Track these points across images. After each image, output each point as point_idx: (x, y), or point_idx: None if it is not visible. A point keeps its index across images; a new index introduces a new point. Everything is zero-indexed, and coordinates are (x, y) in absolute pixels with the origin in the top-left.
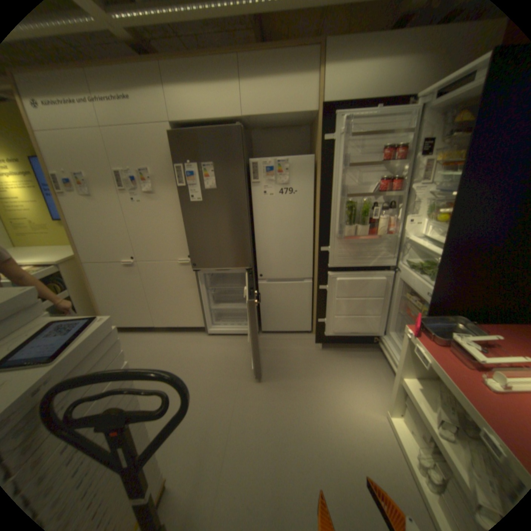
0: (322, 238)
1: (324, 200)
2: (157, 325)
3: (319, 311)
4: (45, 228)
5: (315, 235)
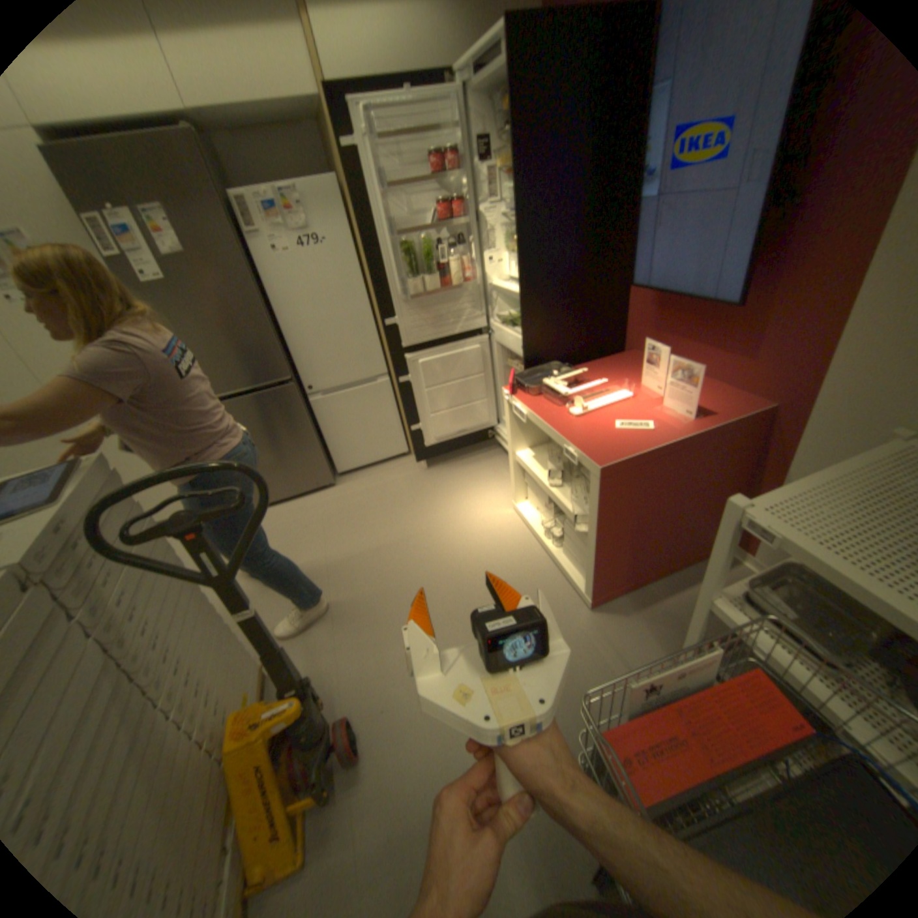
0: (383, 306)
1: (368, 246)
2: None
3: (409, 416)
4: None
5: (373, 307)
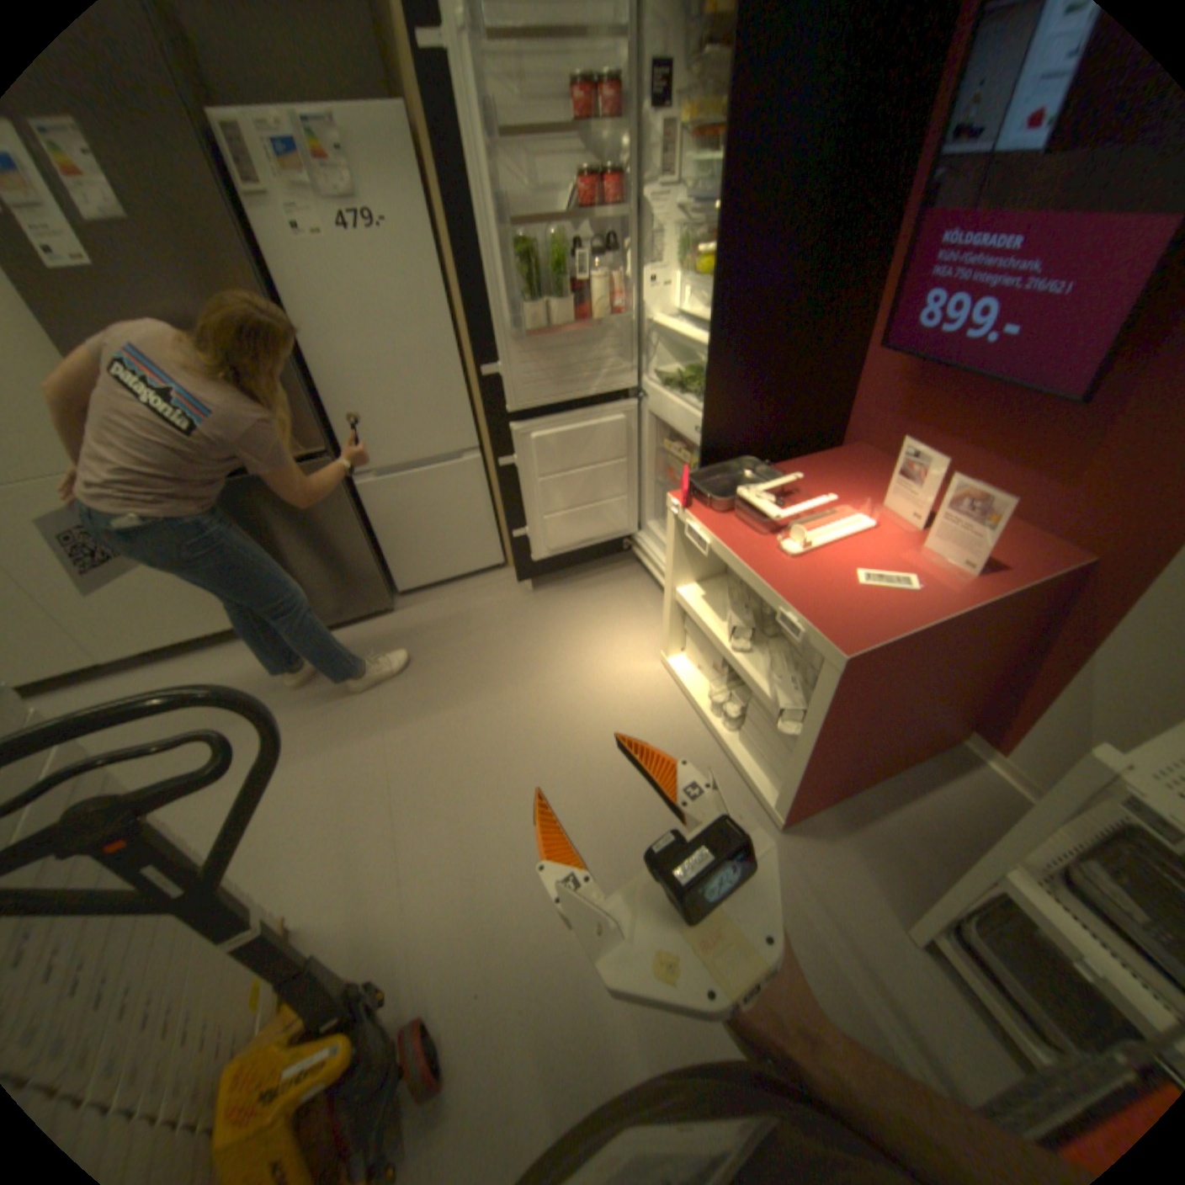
0: (480, 343)
1: (461, 239)
2: (107, 658)
3: (511, 516)
4: None
5: (461, 341)
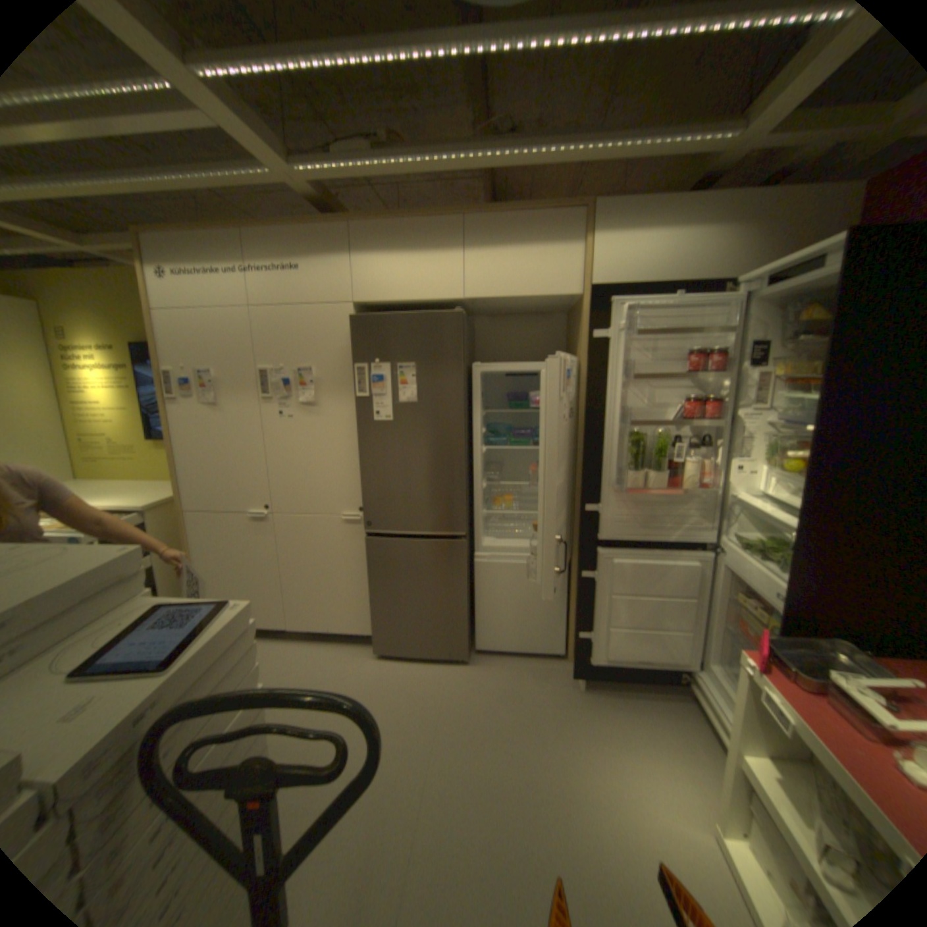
0: (589, 489)
1: (592, 428)
2: (292, 628)
3: (582, 619)
4: (130, 451)
5: (575, 484)
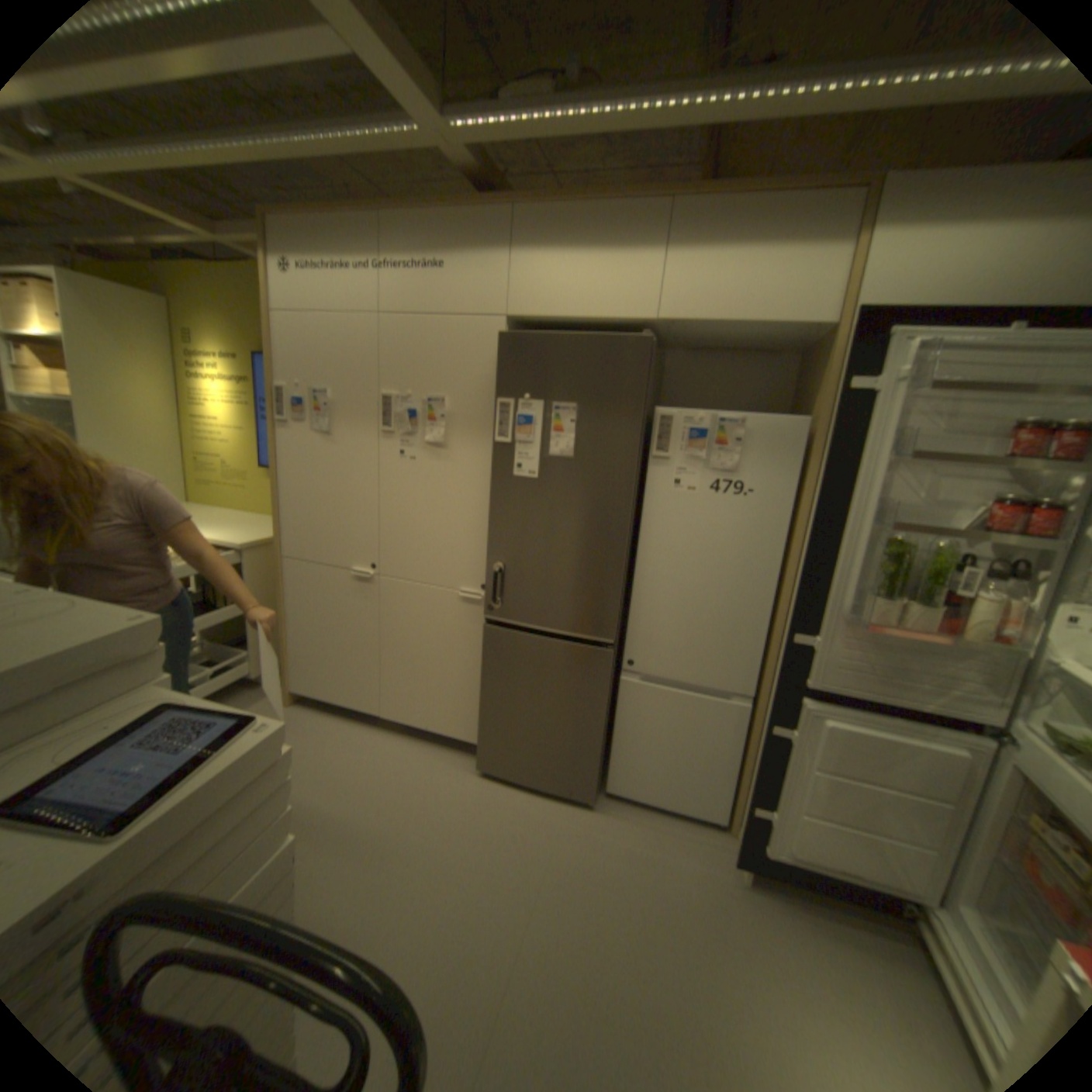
0: (804, 613)
1: (825, 524)
2: (386, 716)
3: (763, 791)
4: (243, 478)
5: (780, 598)
